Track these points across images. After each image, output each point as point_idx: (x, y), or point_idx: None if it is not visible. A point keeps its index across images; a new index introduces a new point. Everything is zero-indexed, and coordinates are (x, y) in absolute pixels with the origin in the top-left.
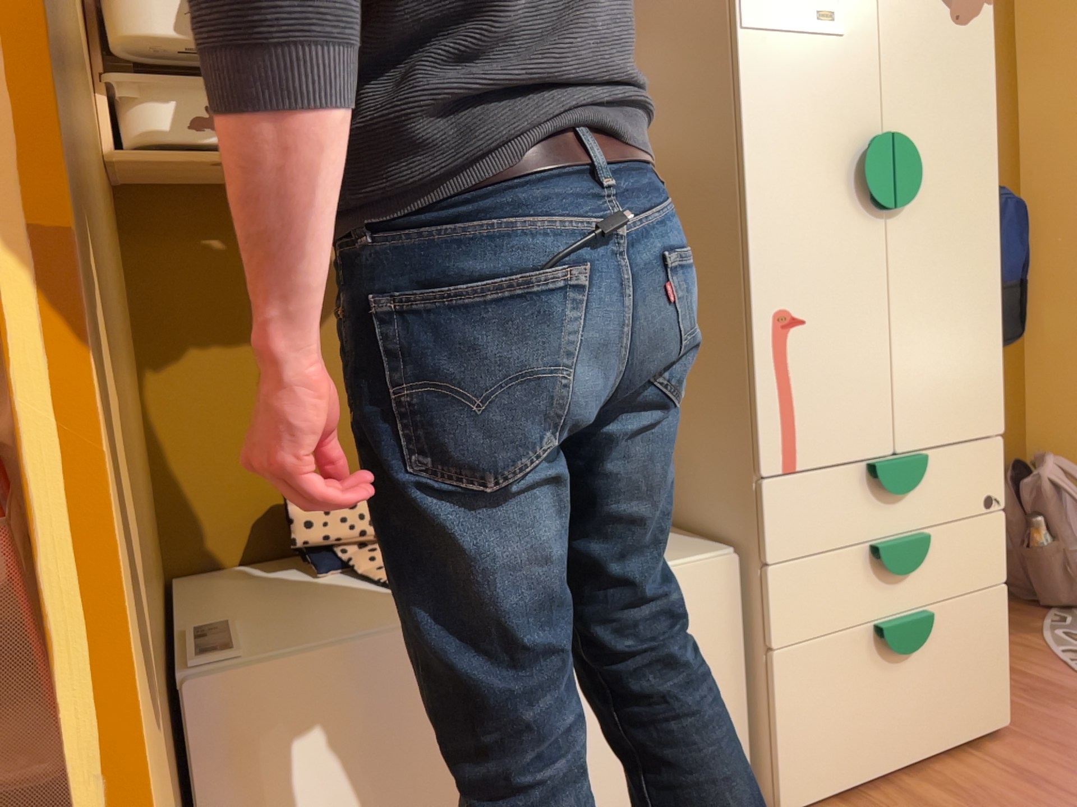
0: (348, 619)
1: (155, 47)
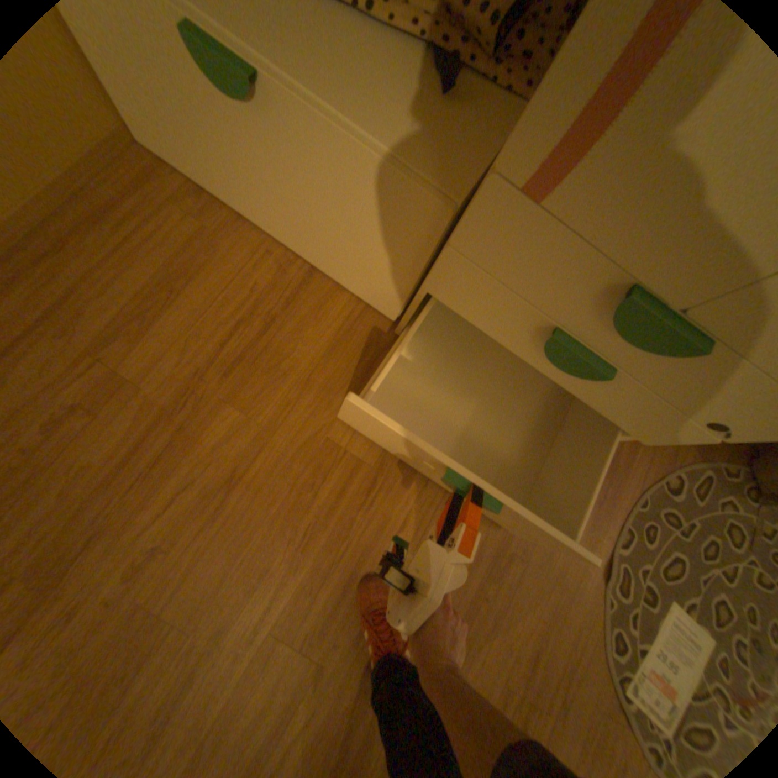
0: None
1: None
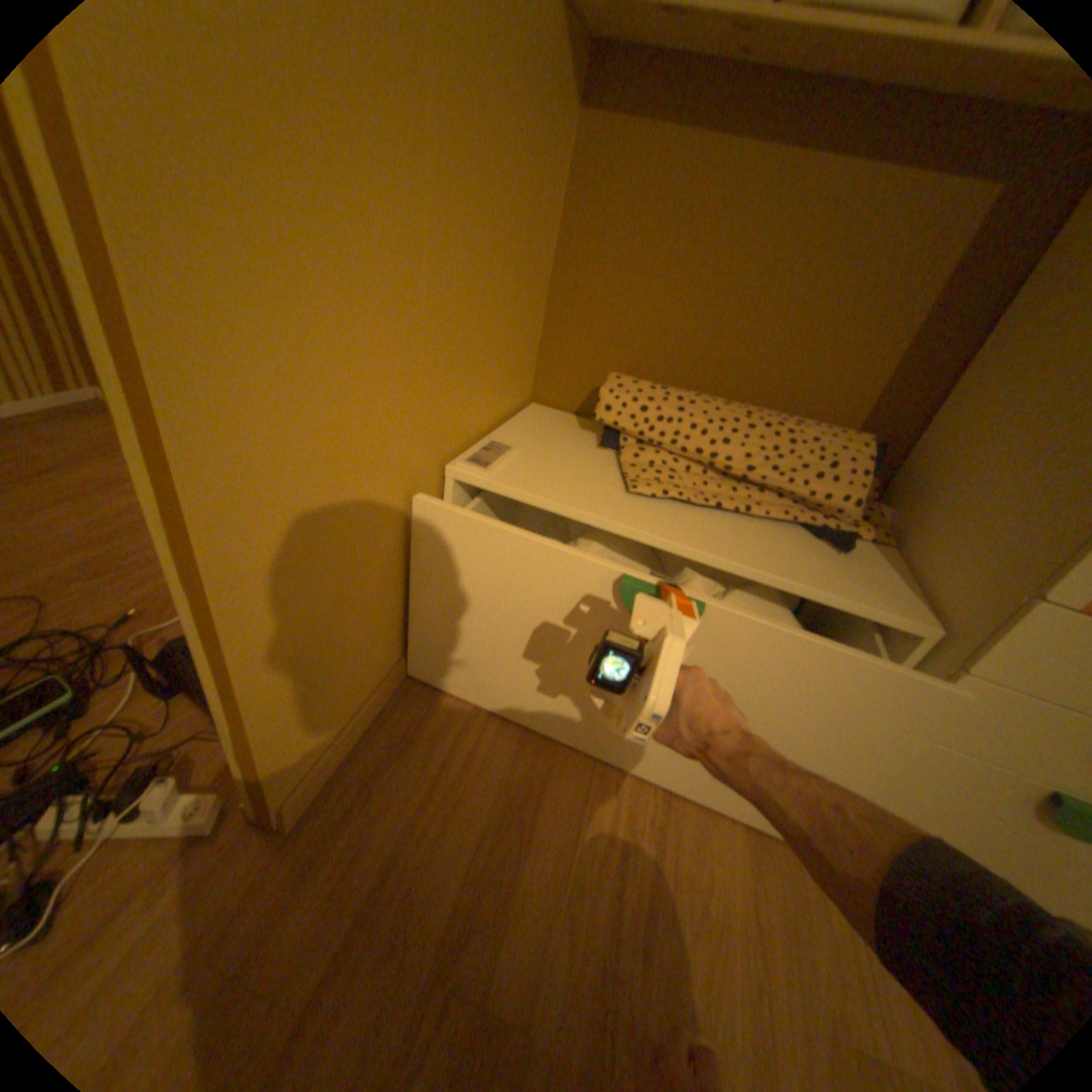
0: (575, 487)
1: None
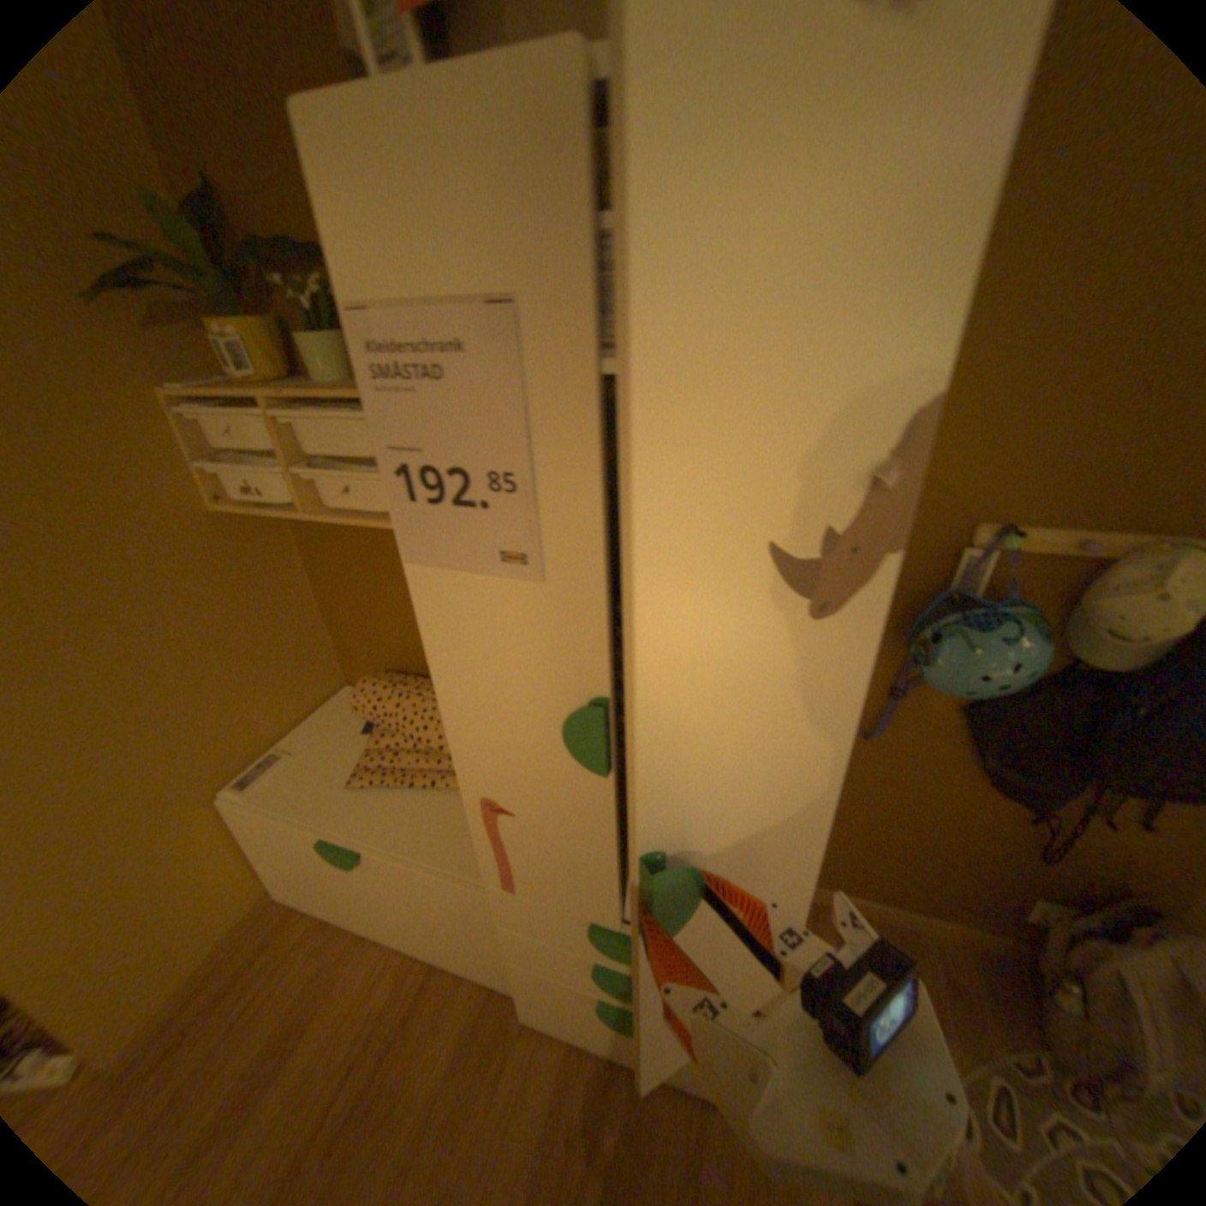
0: (306, 794)
1: (205, 442)
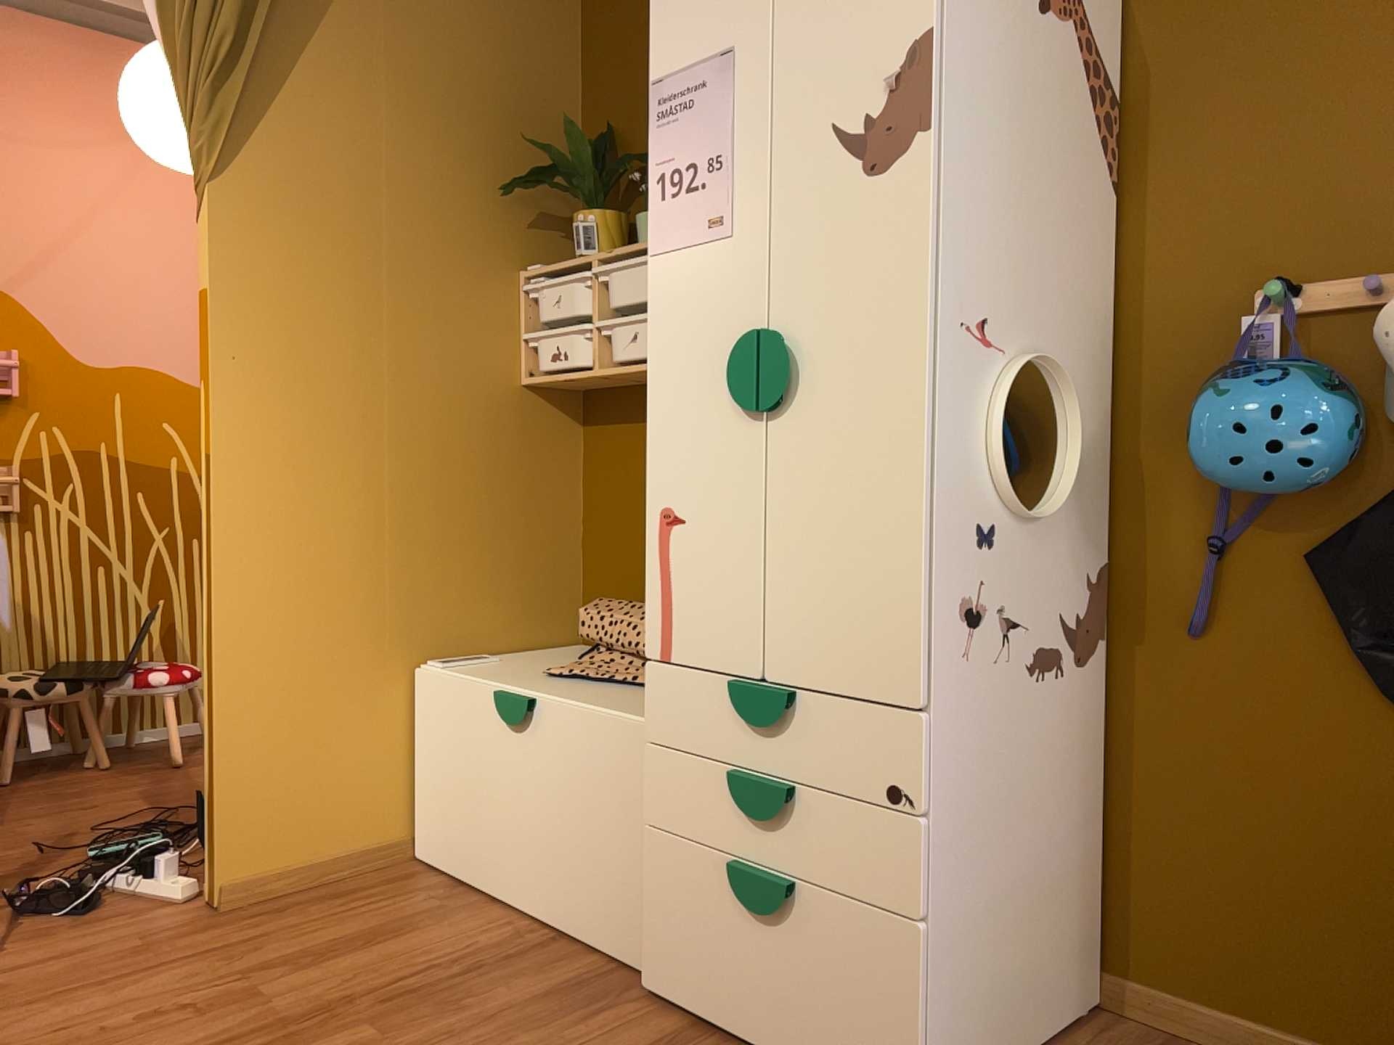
0: (501, 673)
1: (541, 312)
